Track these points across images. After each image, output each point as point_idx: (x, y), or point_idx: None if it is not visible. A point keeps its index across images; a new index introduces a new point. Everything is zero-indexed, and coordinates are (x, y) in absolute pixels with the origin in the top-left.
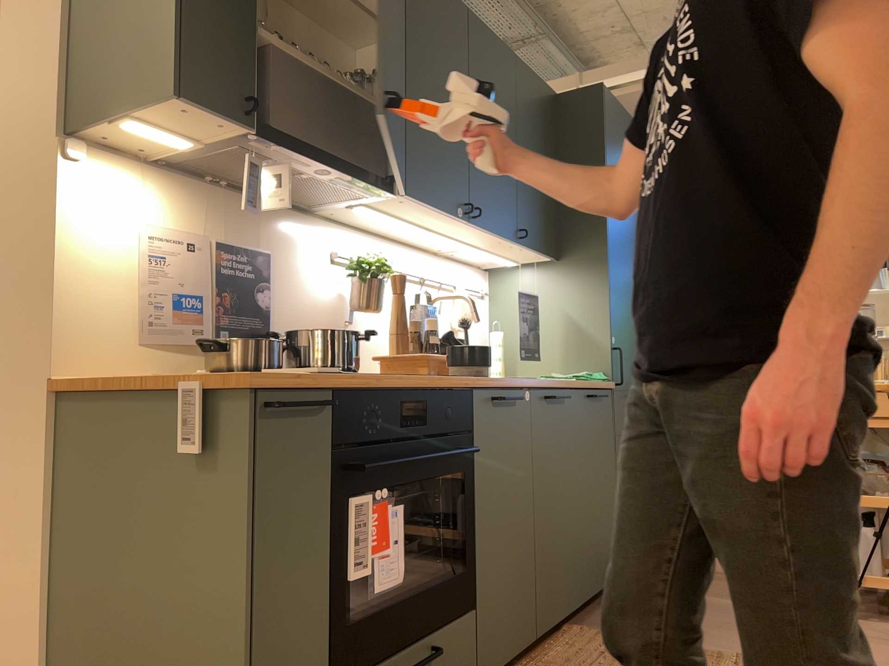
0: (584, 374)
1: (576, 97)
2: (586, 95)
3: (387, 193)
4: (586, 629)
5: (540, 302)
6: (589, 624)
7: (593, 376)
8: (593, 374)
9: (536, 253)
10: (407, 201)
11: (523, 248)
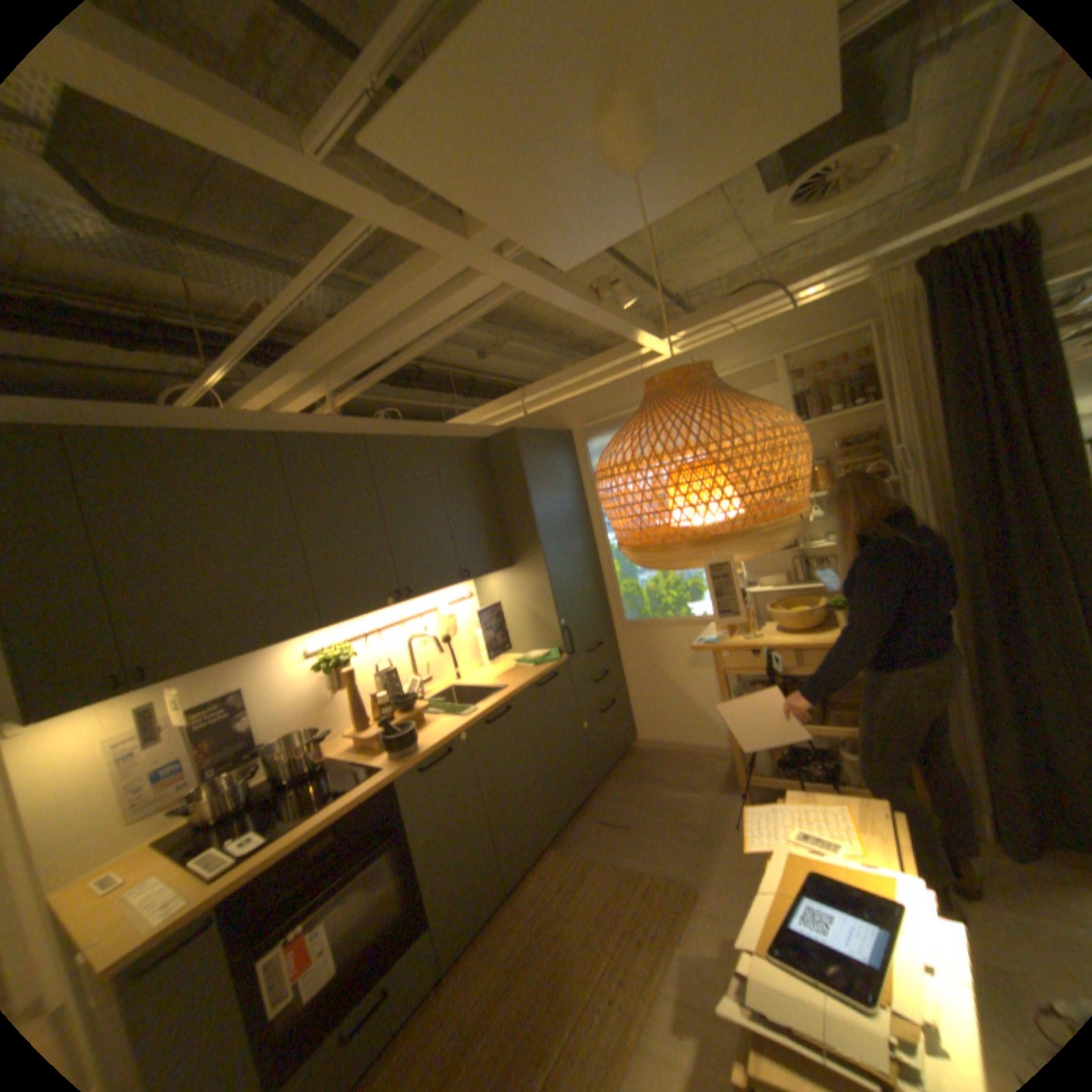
0: (541, 656)
1: (498, 440)
2: (505, 437)
3: (309, 631)
4: (558, 857)
5: (508, 598)
6: (565, 844)
7: (547, 658)
8: (549, 653)
9: (488, 574)
10: (332, 625)
11: (472, 580)
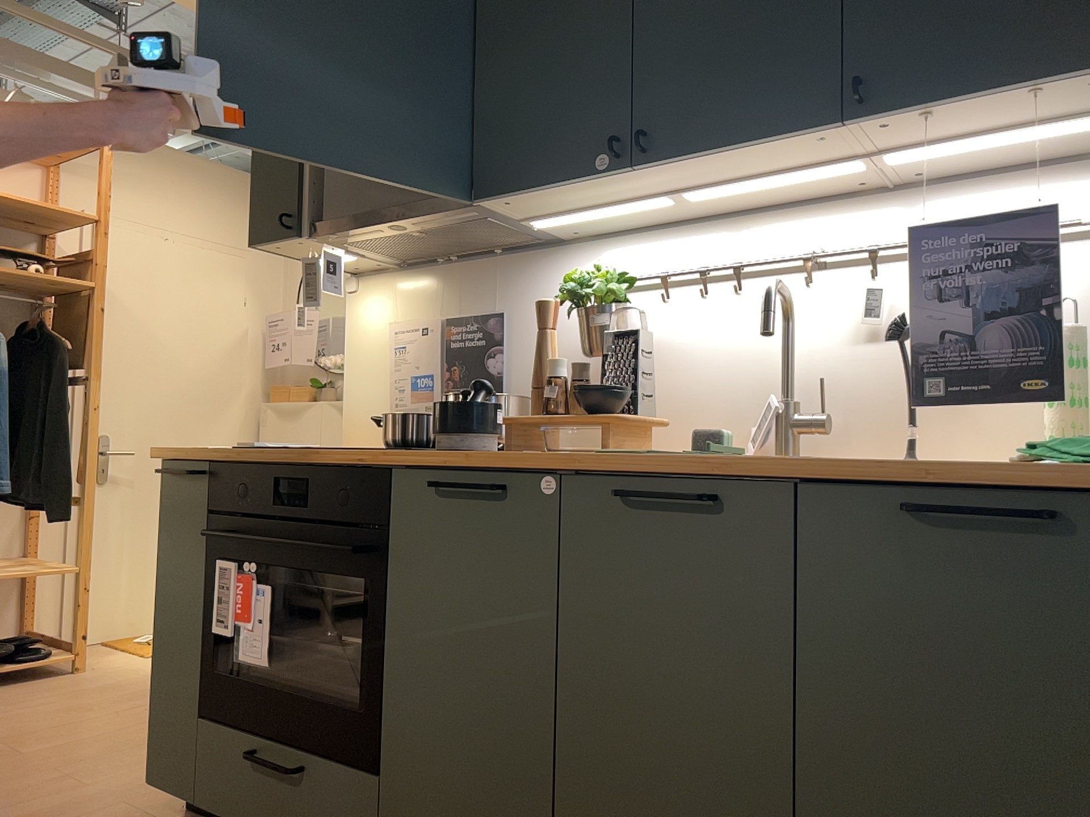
0: None
1: None
2: None
3: (481, 205)
4: None
5: None
6: None
7: None
8: None
9: (1013, 95)
10: (511, 199)
11: (915, 114)
